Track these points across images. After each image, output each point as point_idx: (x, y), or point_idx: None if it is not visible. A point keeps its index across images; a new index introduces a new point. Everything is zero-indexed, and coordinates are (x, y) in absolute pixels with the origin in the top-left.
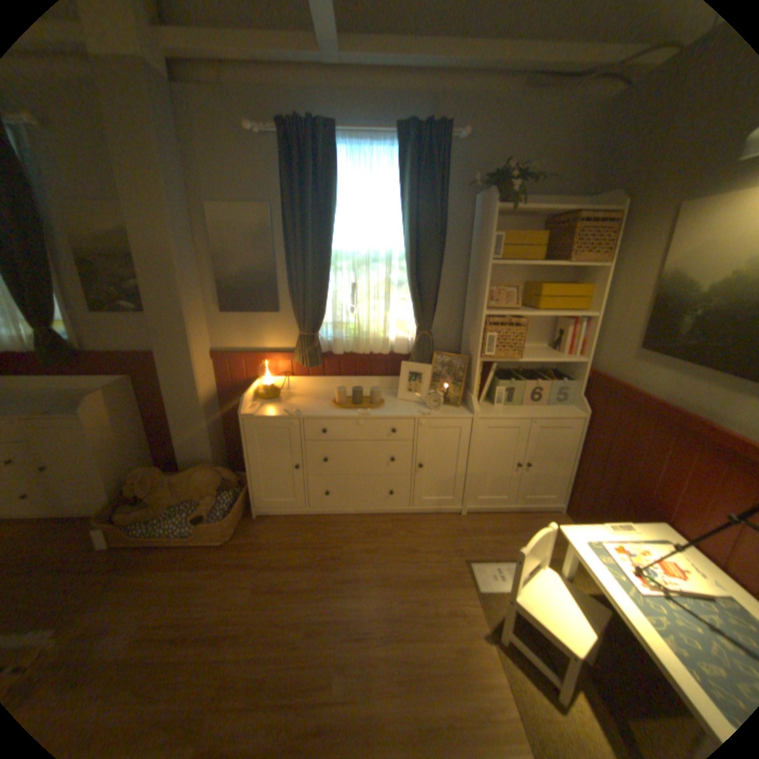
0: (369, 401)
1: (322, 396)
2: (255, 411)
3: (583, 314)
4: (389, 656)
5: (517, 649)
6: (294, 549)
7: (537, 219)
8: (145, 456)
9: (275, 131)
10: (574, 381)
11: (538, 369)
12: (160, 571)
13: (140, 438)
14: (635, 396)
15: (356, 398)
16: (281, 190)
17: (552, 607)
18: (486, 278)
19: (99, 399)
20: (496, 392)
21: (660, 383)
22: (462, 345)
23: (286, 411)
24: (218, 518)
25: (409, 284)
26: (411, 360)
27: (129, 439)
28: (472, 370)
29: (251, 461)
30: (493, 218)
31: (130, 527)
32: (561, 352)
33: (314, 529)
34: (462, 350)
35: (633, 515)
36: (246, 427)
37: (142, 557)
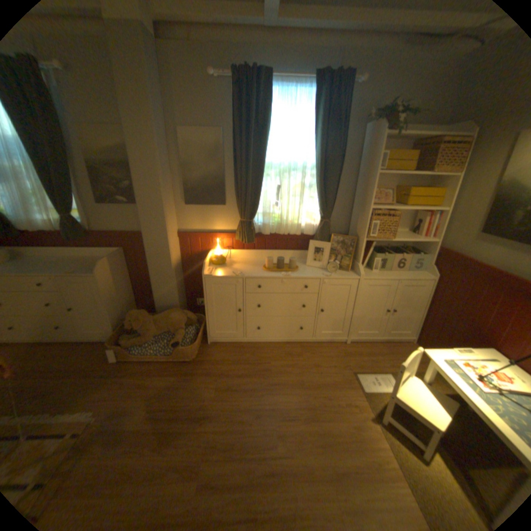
0: (287, 266)
1: (254, 263)
2: (212, 272)
3: (436, 209)
4: (311, 430)
5: (394, 427)
6: (238, 364)
7: (408, 142)
8: (131, 303)
9: (229, 75)
10: (427, 255)
11: (401, 246)
12: (153, 377)
13: (129, 291)
14: (475, 265)
15: (278, 265)
16: (232, 118)
17: (419, 401)
18: (374, 183)
19: (104, 264)
20: (374, 262)
21: (494, 256)
22: (350, 229)
23: (234, 273)
24: (188, 344)
25: (317, 186)
26: (315, 239)
27: (123, 291)
28: (359, 246)
29: (207, 306)
30: (382, 140)
31: (130, 348)
32: (420, 234)
33: (249, 351)
34: (350, 232)
35: (468, 343)
36: (205, 283)
37: (139, 368)
